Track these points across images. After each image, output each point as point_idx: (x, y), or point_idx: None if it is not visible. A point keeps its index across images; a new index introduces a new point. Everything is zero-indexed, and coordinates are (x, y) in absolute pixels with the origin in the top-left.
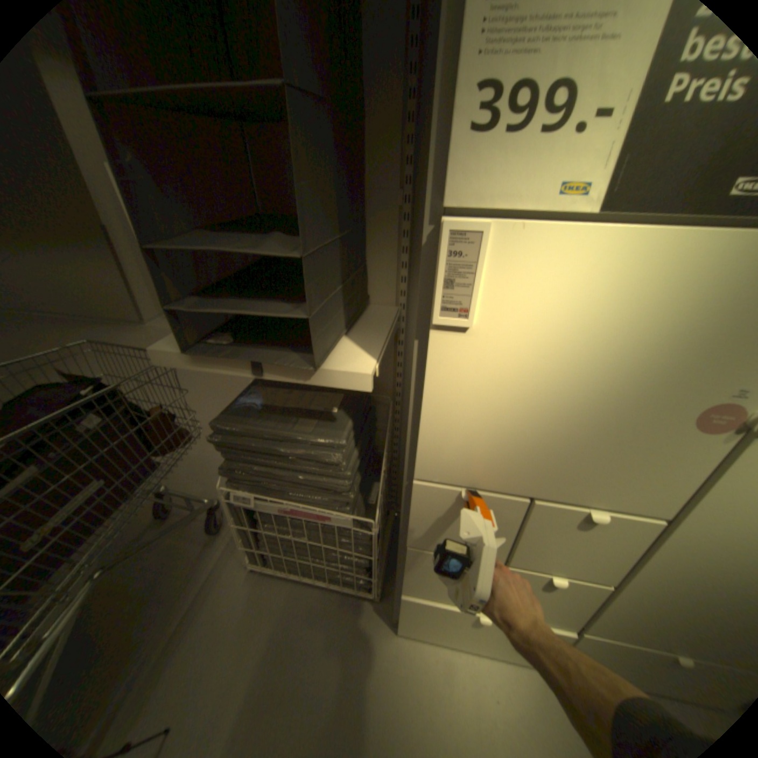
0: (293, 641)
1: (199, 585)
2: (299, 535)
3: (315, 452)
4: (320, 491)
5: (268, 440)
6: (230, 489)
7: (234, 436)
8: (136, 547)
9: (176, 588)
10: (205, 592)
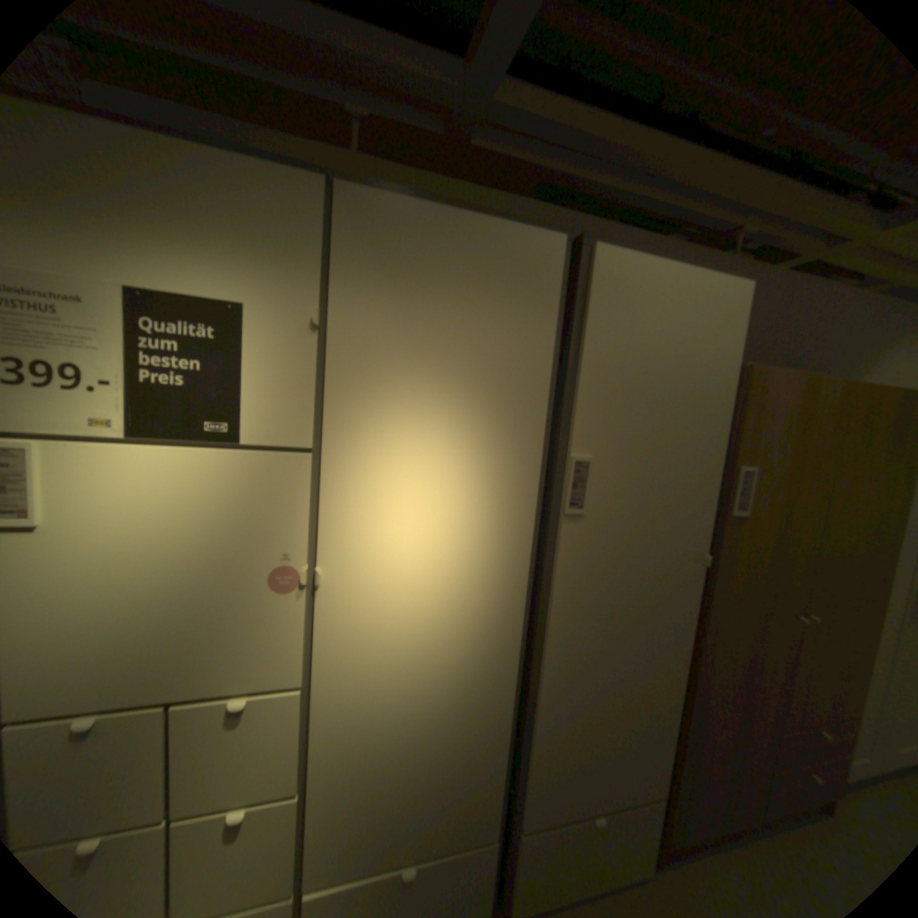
0: None
1: None
2: None
3: None
4: None
5: None
6: None
7: None
8: None
9: None
10: None
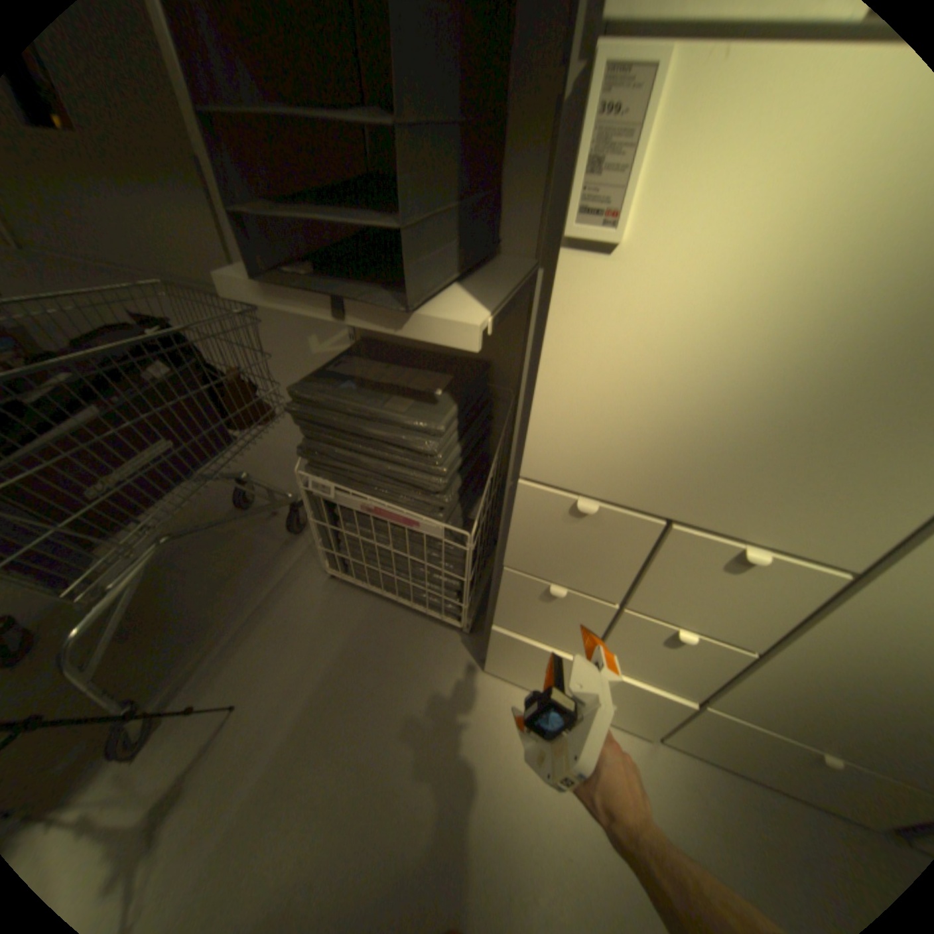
0: (368, 654)
1: (275, 581)
2: (384, 541)
3: (407, 438)
4: (411, 488)
5: (354, 418)
6: (310, 474)
7: (315, 408)
8: (215, 533)
9: (251, 579)
10: (281, 589)
